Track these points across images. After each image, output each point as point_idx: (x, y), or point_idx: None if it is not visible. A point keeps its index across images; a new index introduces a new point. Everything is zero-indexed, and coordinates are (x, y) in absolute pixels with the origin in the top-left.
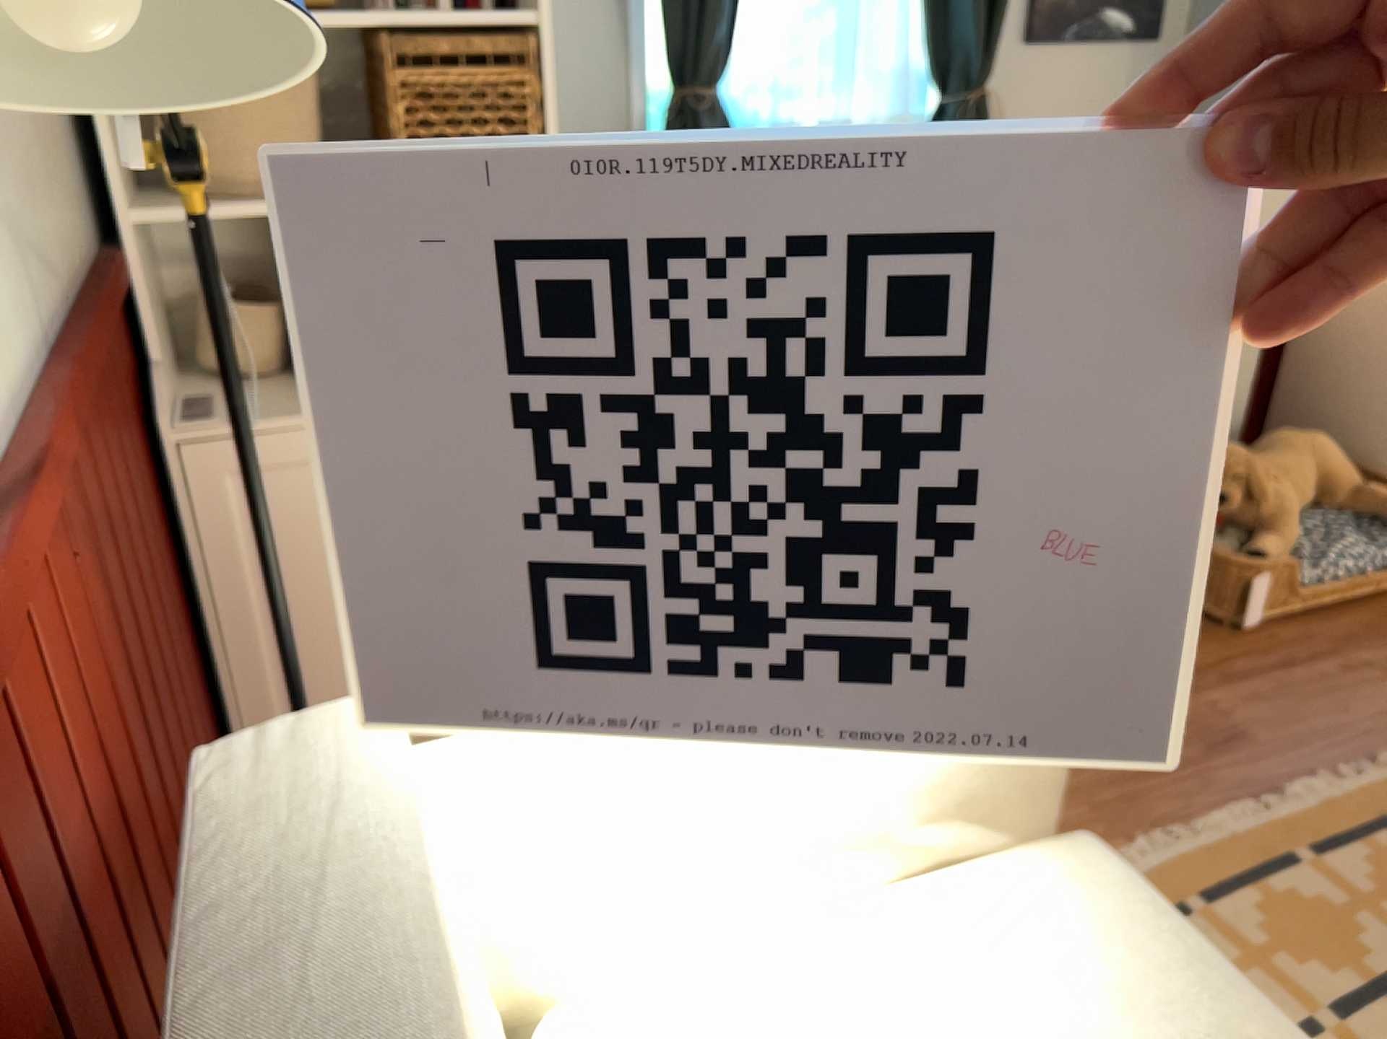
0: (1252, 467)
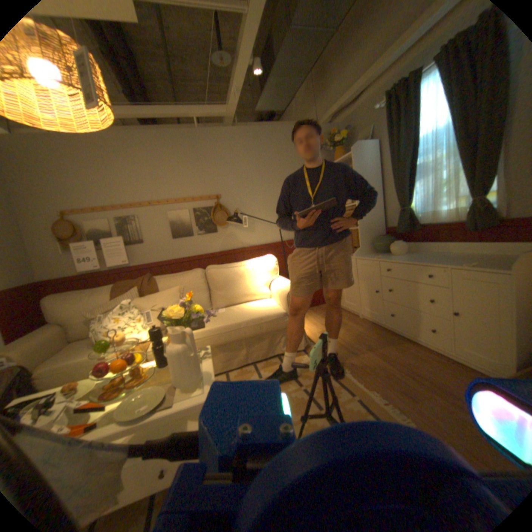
0: None
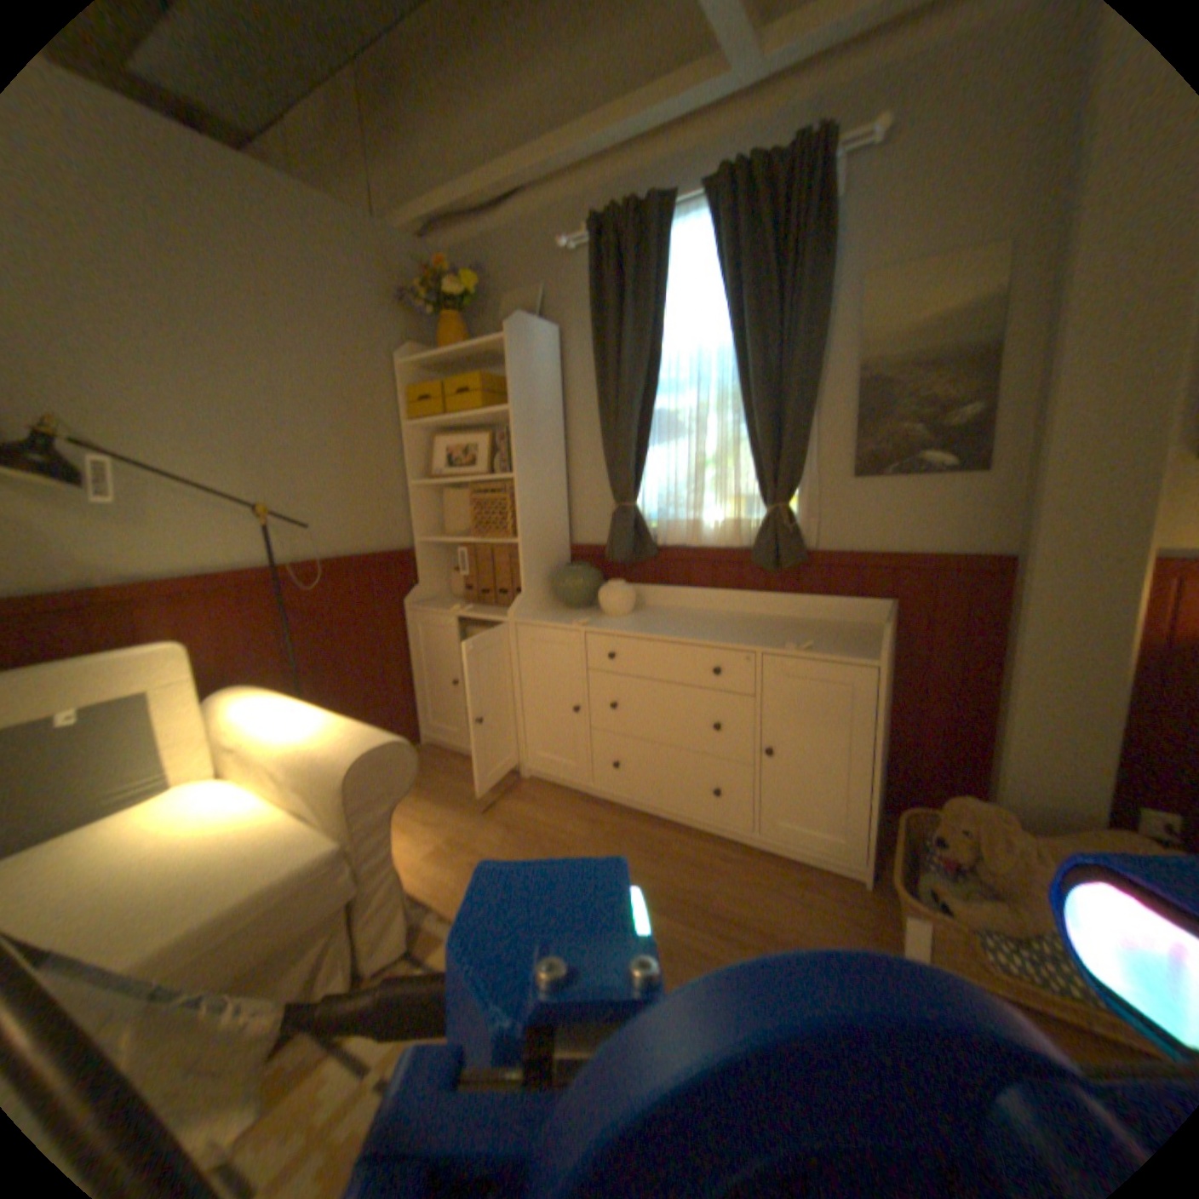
0: (983, 829)
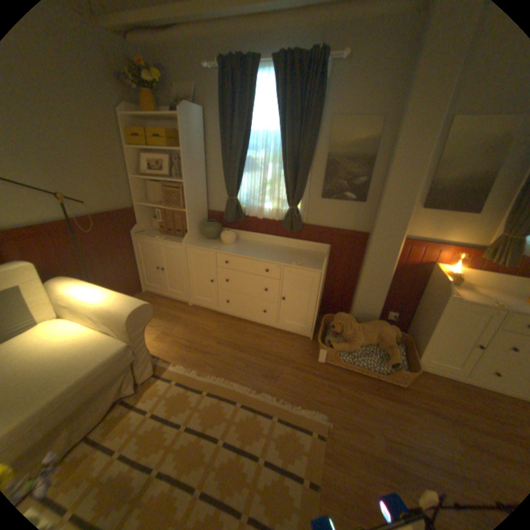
0: (344, 322)
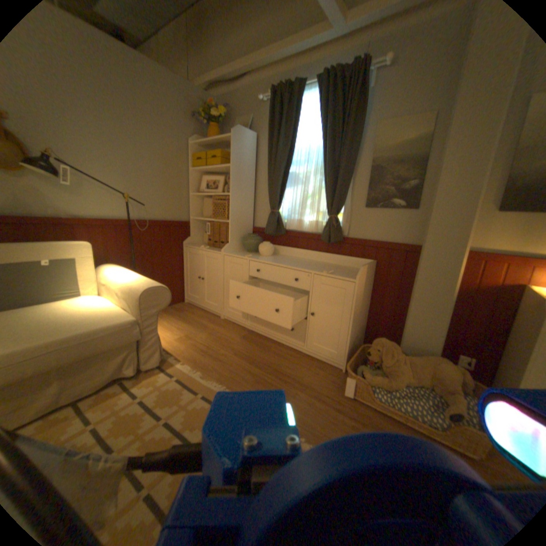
0: (385, 350)
